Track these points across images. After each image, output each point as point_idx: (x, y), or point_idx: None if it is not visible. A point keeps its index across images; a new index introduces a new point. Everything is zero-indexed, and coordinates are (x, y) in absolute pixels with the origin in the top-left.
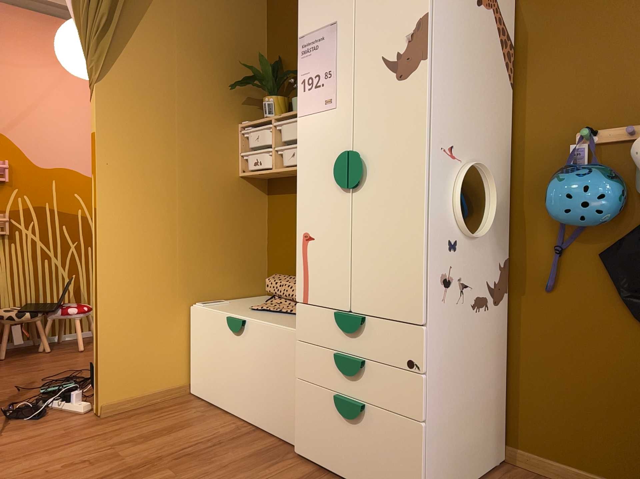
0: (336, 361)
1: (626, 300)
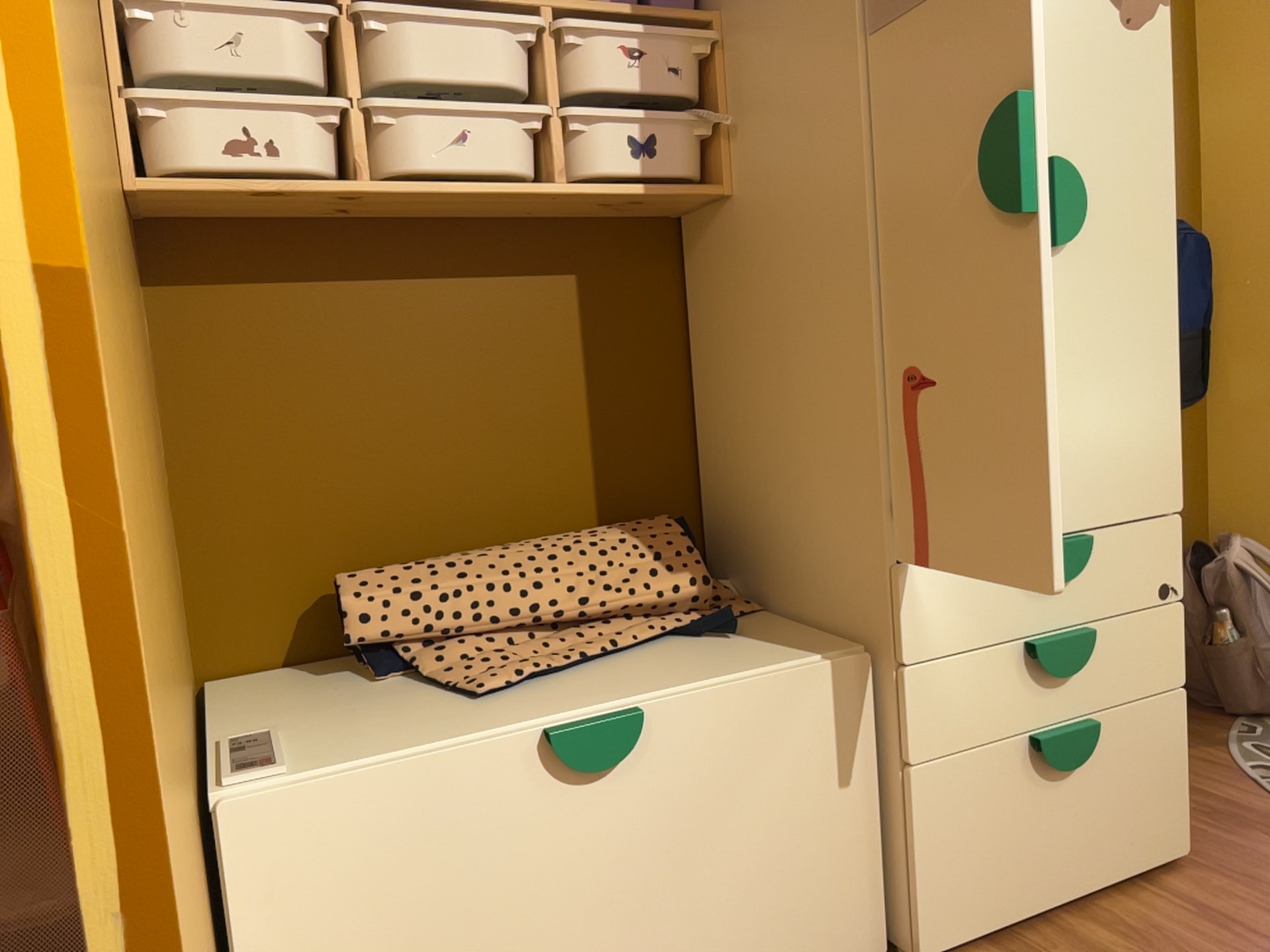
0: (1031, 659)
1: None
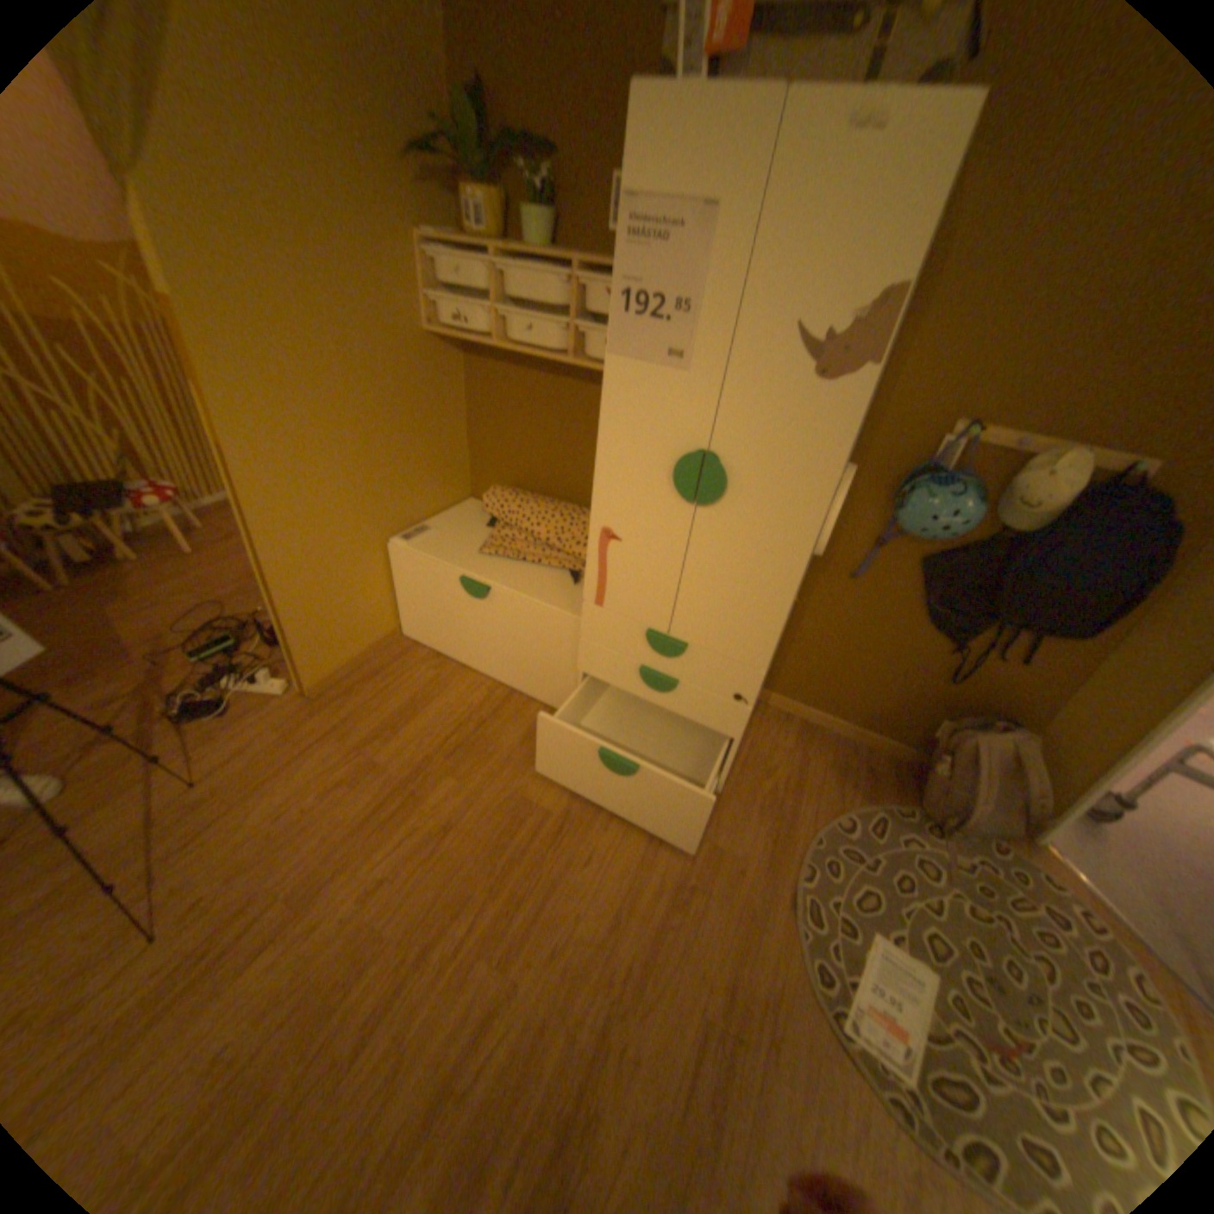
0: (639, 672)
1: (928, 606)
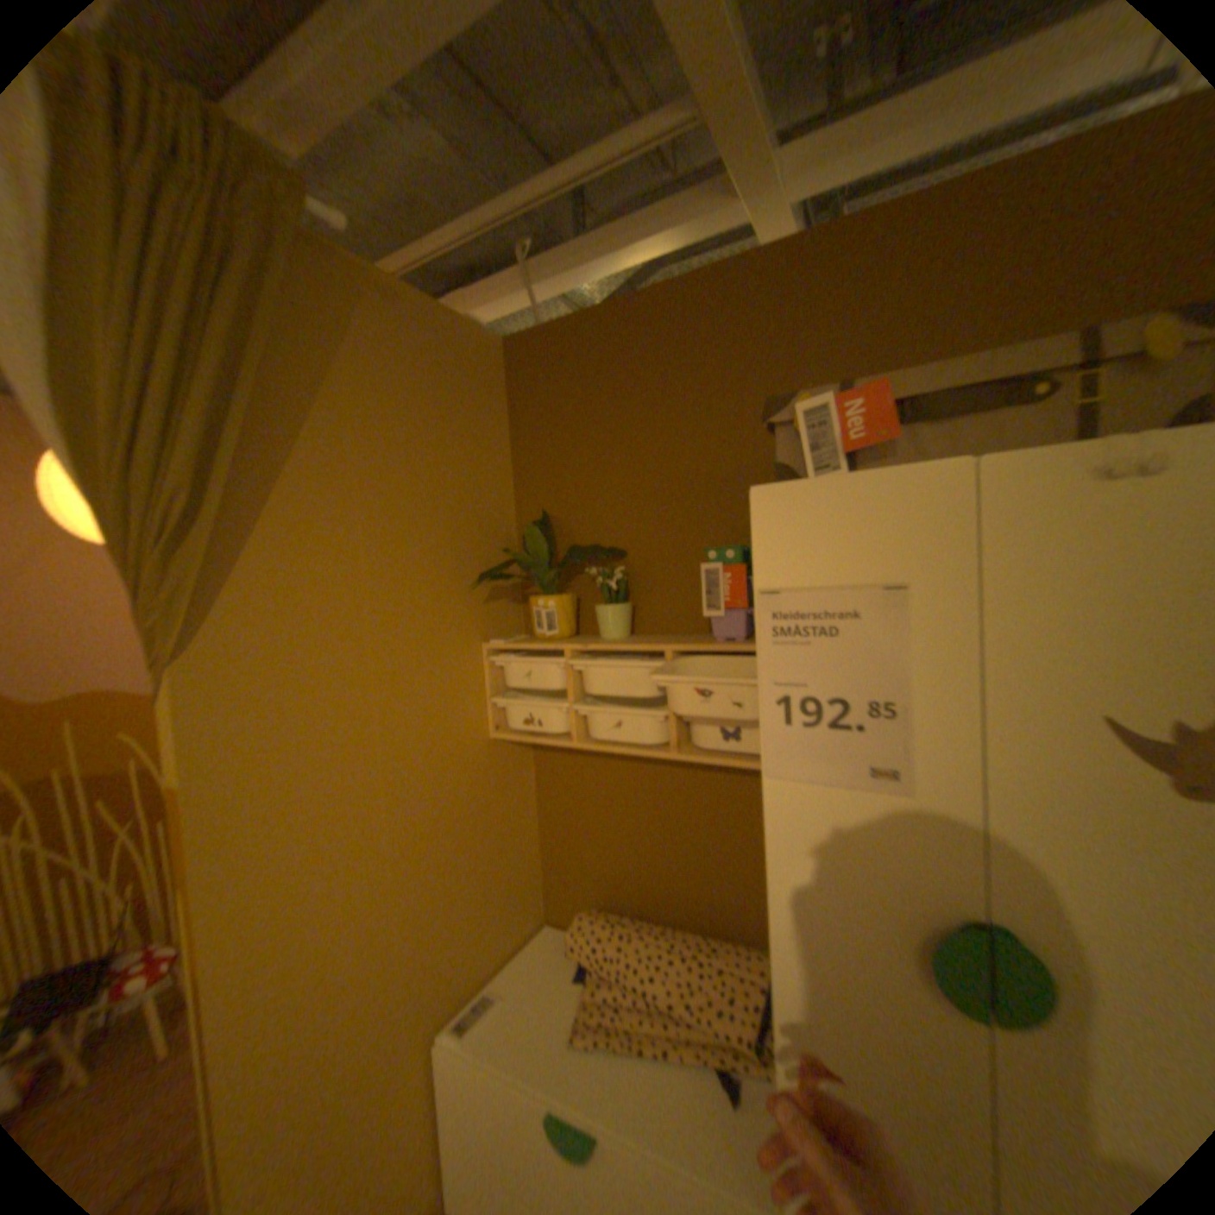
0: None
1: None
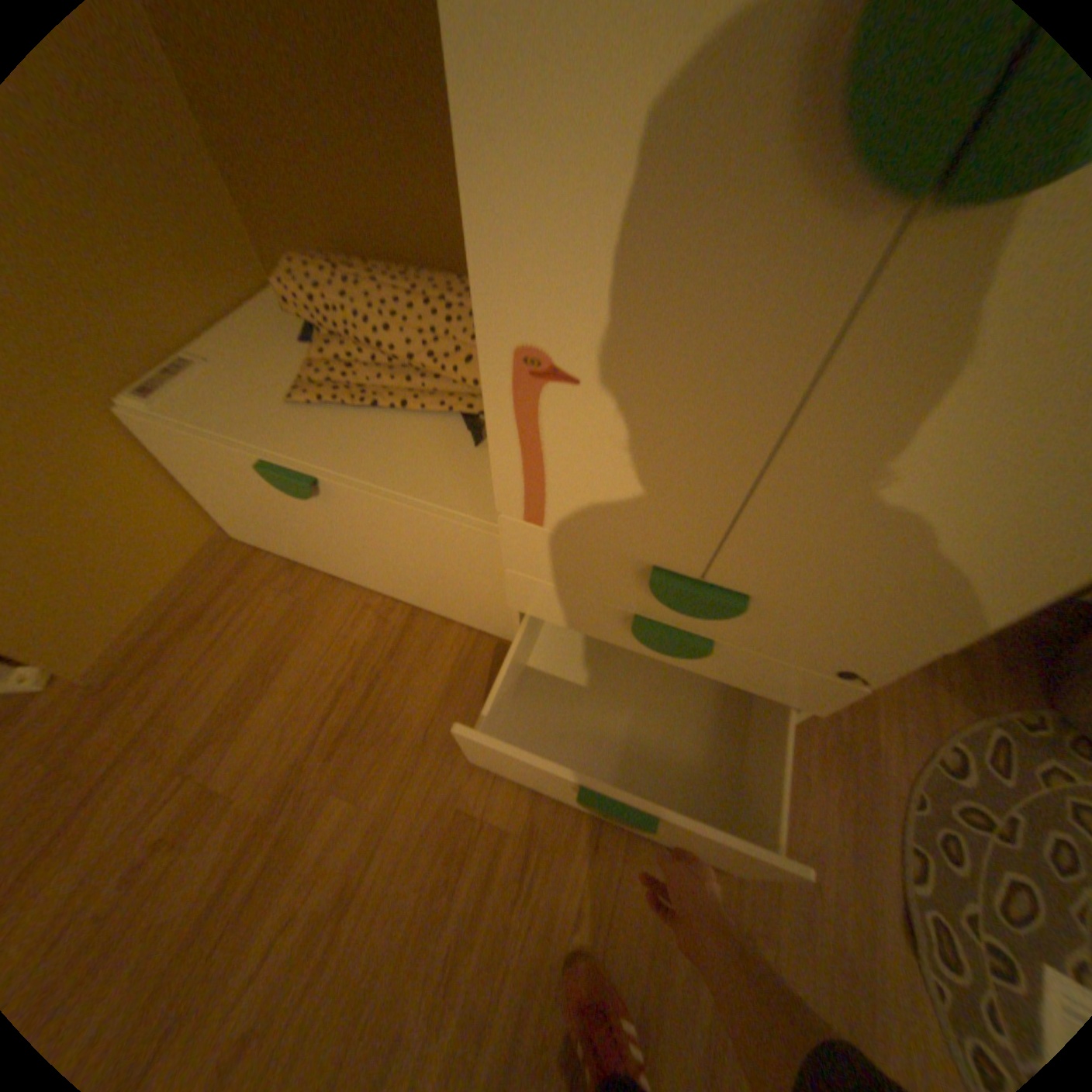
0: (630, 623)
1: None
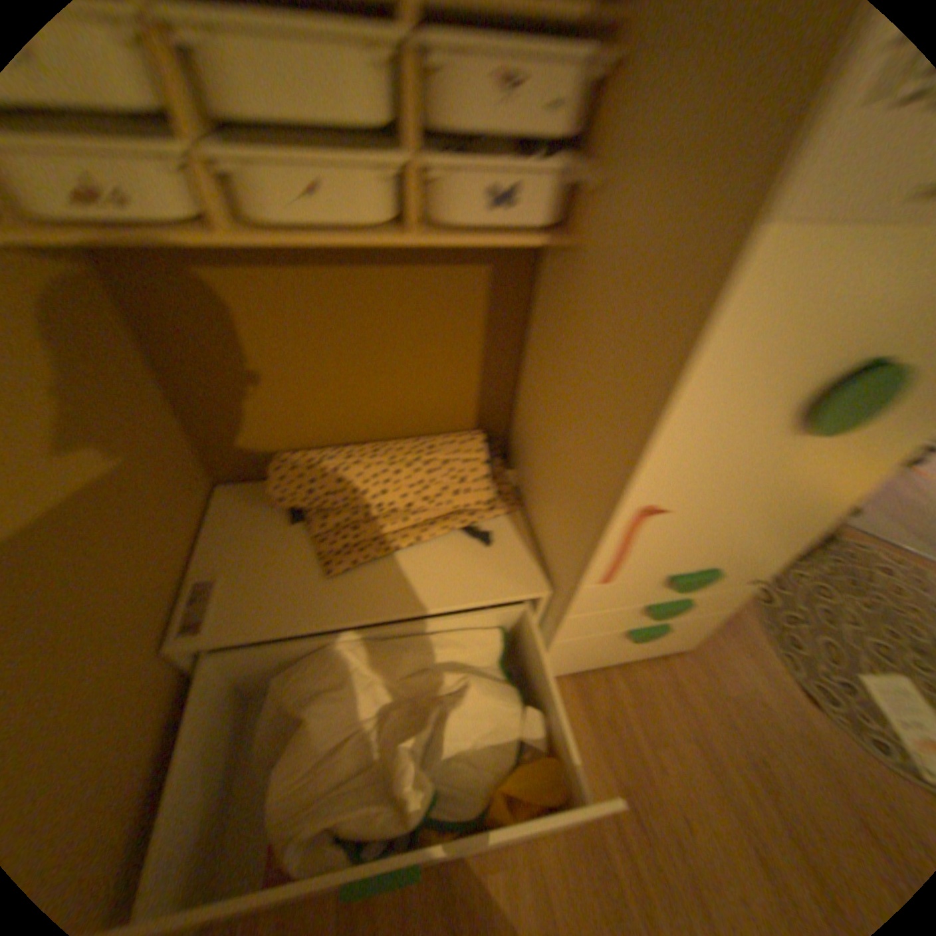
0: (645, 612)
1: None
